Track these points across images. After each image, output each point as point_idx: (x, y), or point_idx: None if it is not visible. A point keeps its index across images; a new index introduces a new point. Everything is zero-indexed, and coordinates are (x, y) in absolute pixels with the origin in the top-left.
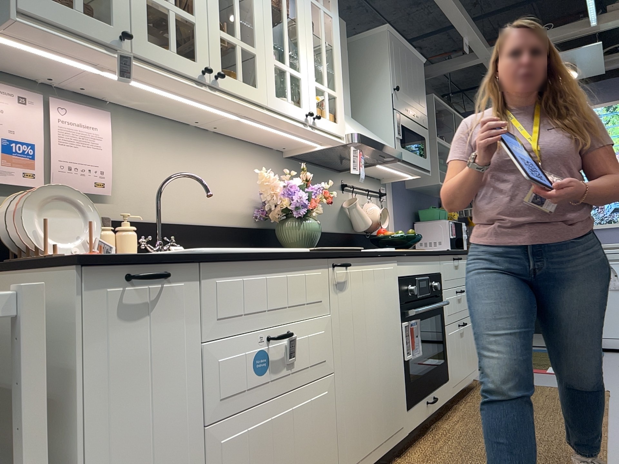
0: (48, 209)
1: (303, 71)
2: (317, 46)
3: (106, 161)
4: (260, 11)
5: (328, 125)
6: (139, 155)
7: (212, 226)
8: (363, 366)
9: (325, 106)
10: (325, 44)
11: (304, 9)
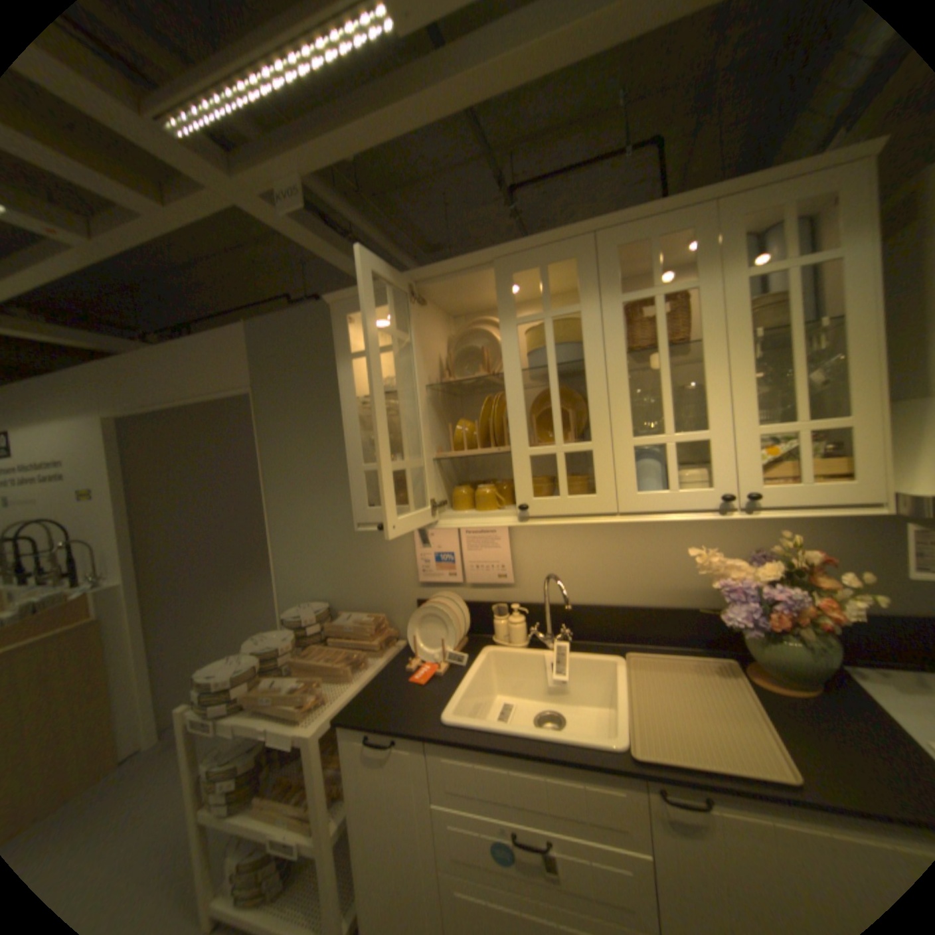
0: (431, 620)
1: (718, 425)
2: (818, 319)
3: (507, 556)
4: (601, 384)
5: (805, 496)
6: (542, 542)
7: (642, 608)
8: None
9: (812, 454)
10: (804, 334)
11: (724, 307)
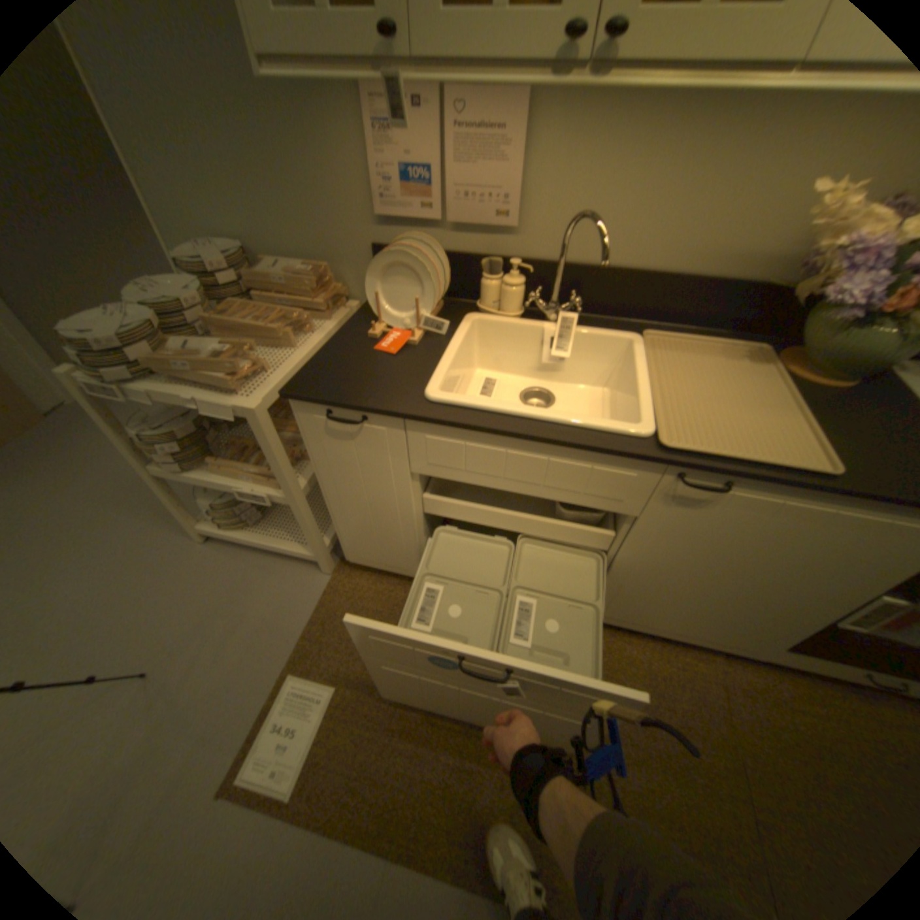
0: (399, 272)
1: None
2: None
3: (516, 177)
4: None
5: None
6: (577, 155)
7: (683, 274)
8: (693, 582)
9: None
10: None
11: None
